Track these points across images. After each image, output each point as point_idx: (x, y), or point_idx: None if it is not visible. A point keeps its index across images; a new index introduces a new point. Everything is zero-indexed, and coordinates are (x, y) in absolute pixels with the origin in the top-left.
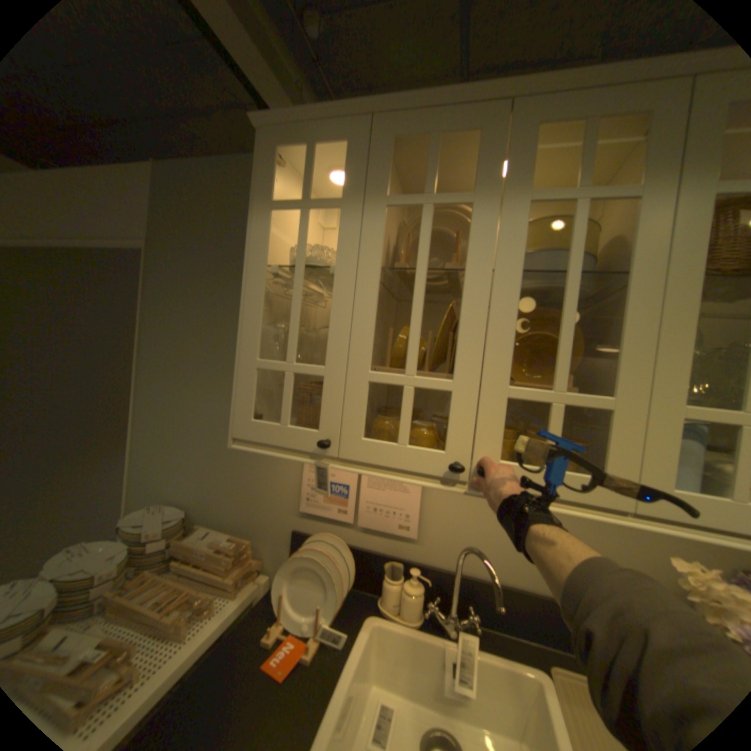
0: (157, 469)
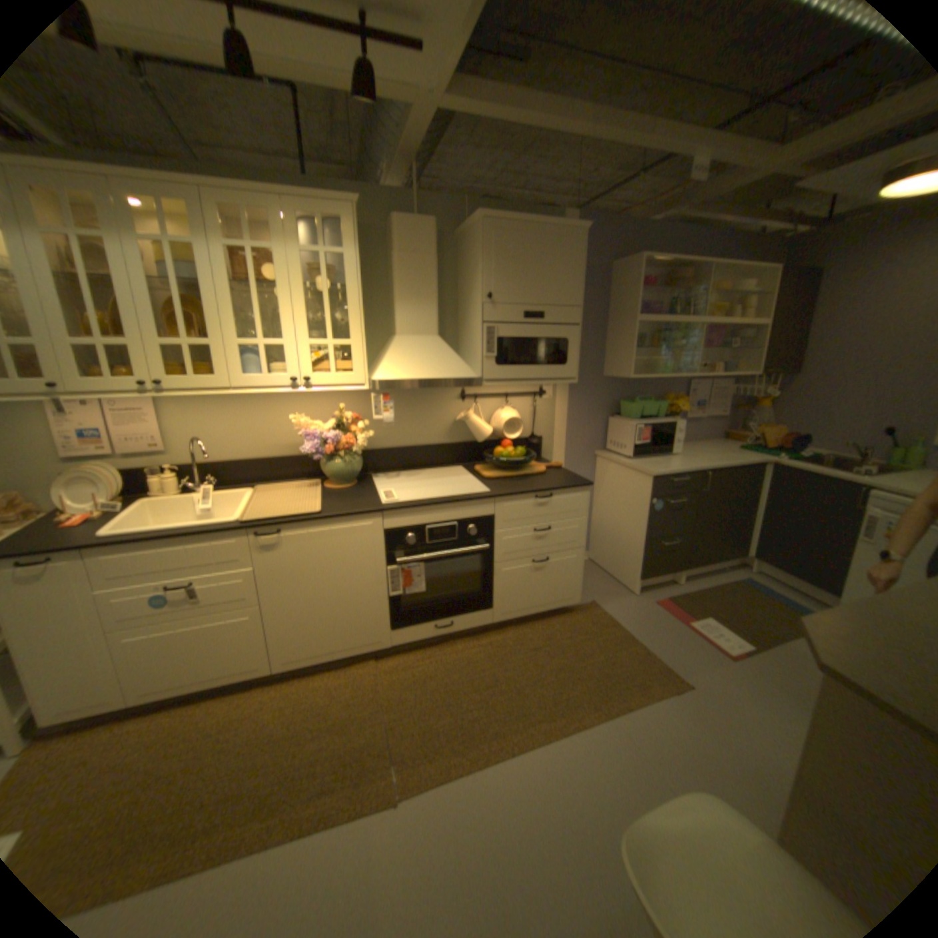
0: None
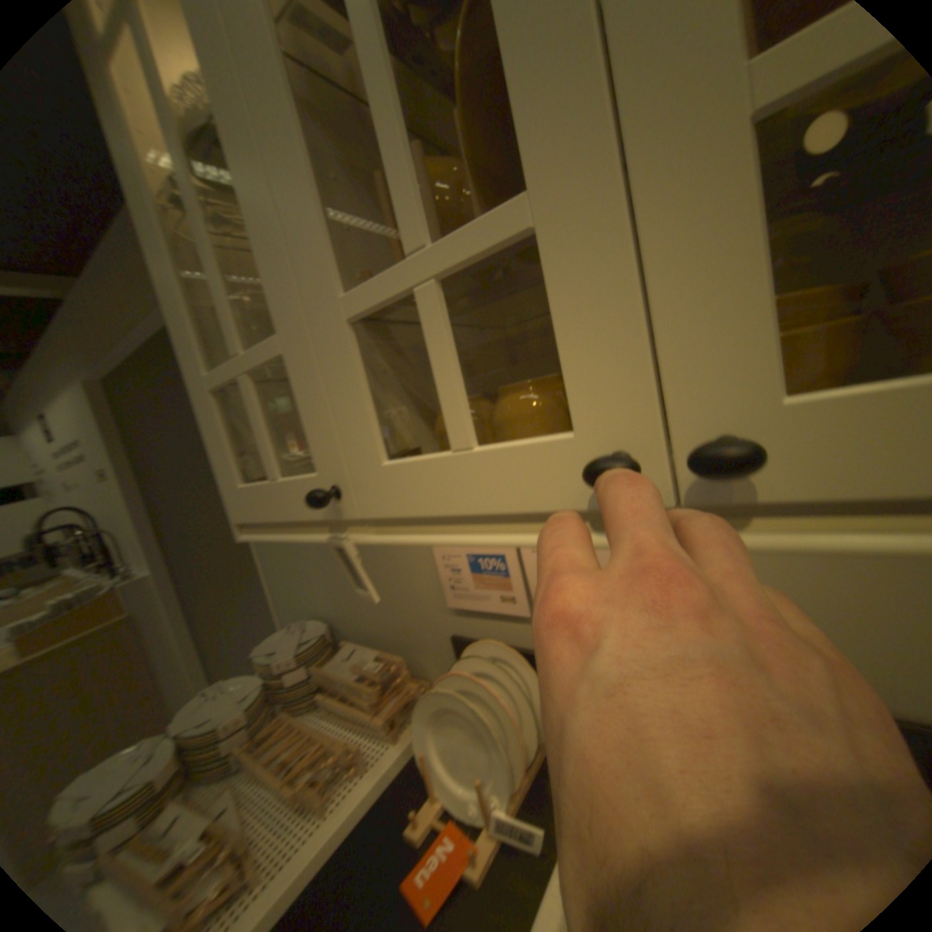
0: (288, 578)
